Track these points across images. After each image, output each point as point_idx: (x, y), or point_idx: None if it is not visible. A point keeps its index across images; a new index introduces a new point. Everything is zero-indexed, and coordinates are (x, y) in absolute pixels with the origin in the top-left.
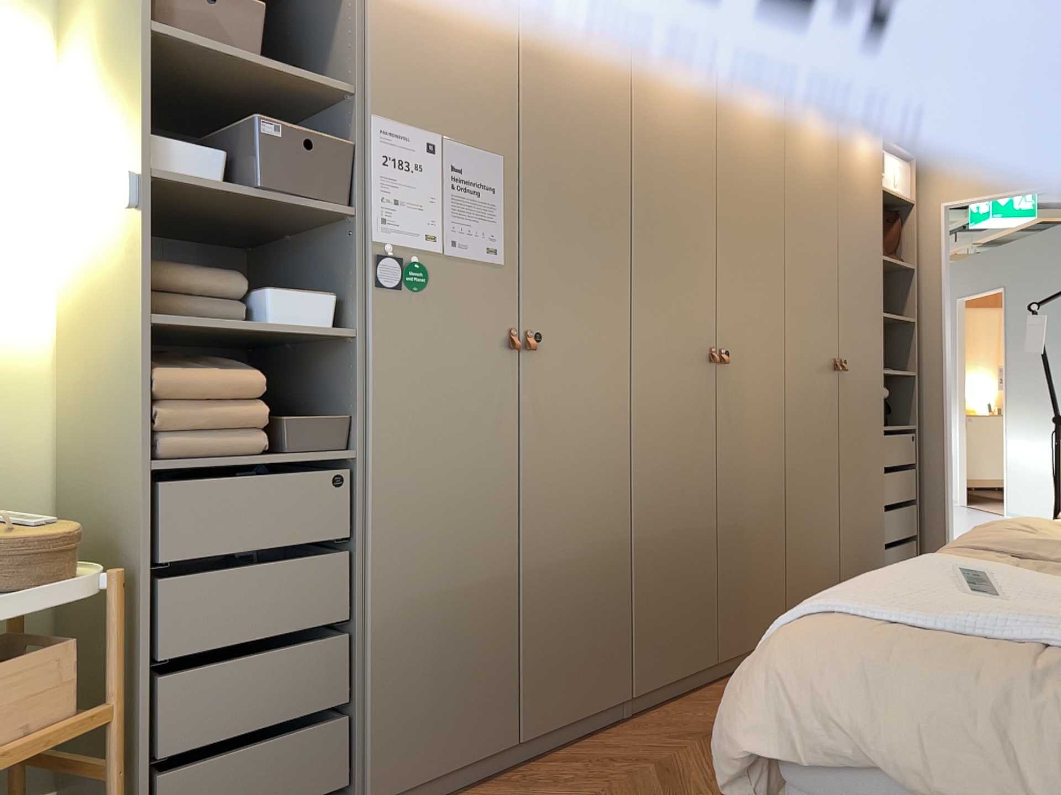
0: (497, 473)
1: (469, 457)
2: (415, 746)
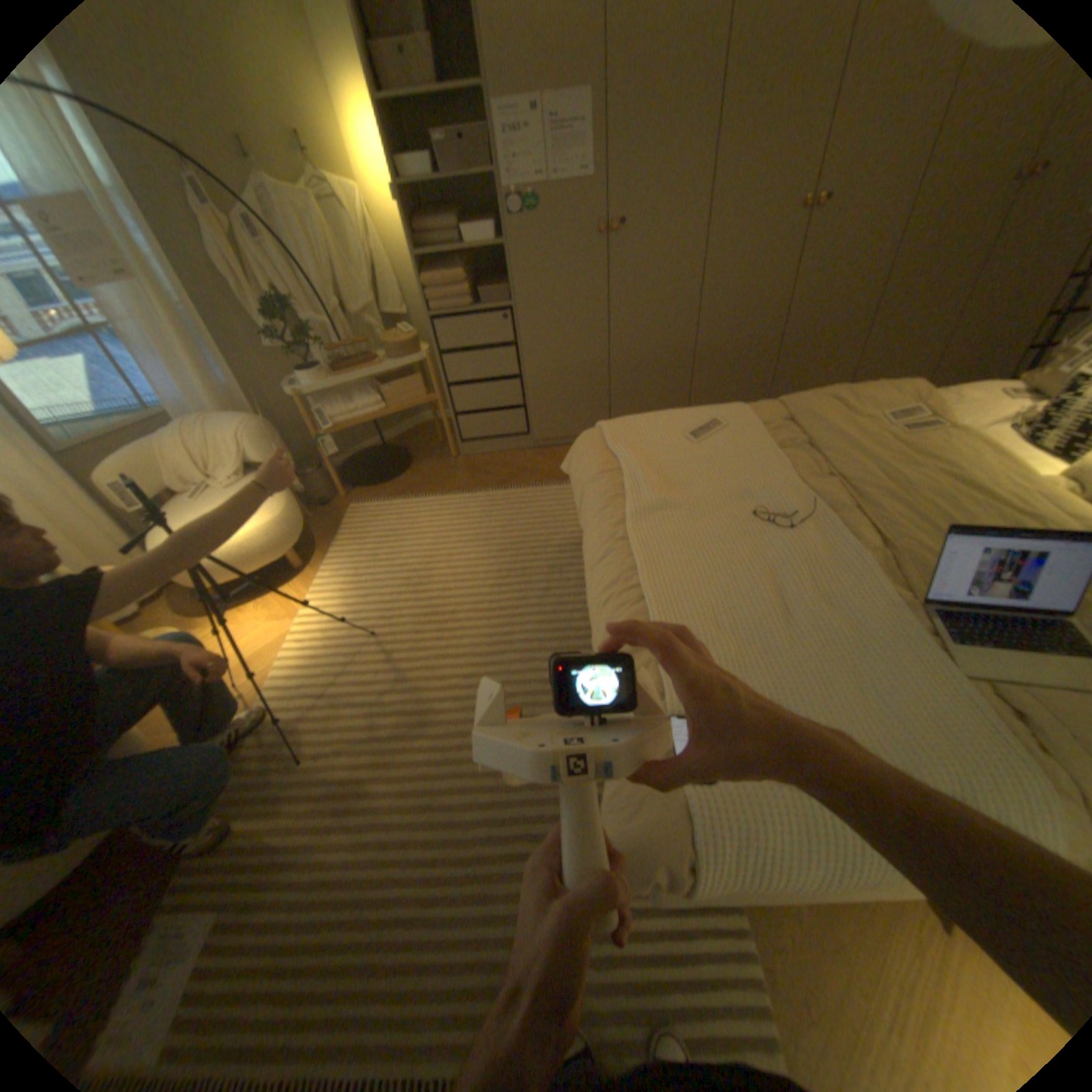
0: (592, 311)
1: (573, 303)
2: (553, 425)
